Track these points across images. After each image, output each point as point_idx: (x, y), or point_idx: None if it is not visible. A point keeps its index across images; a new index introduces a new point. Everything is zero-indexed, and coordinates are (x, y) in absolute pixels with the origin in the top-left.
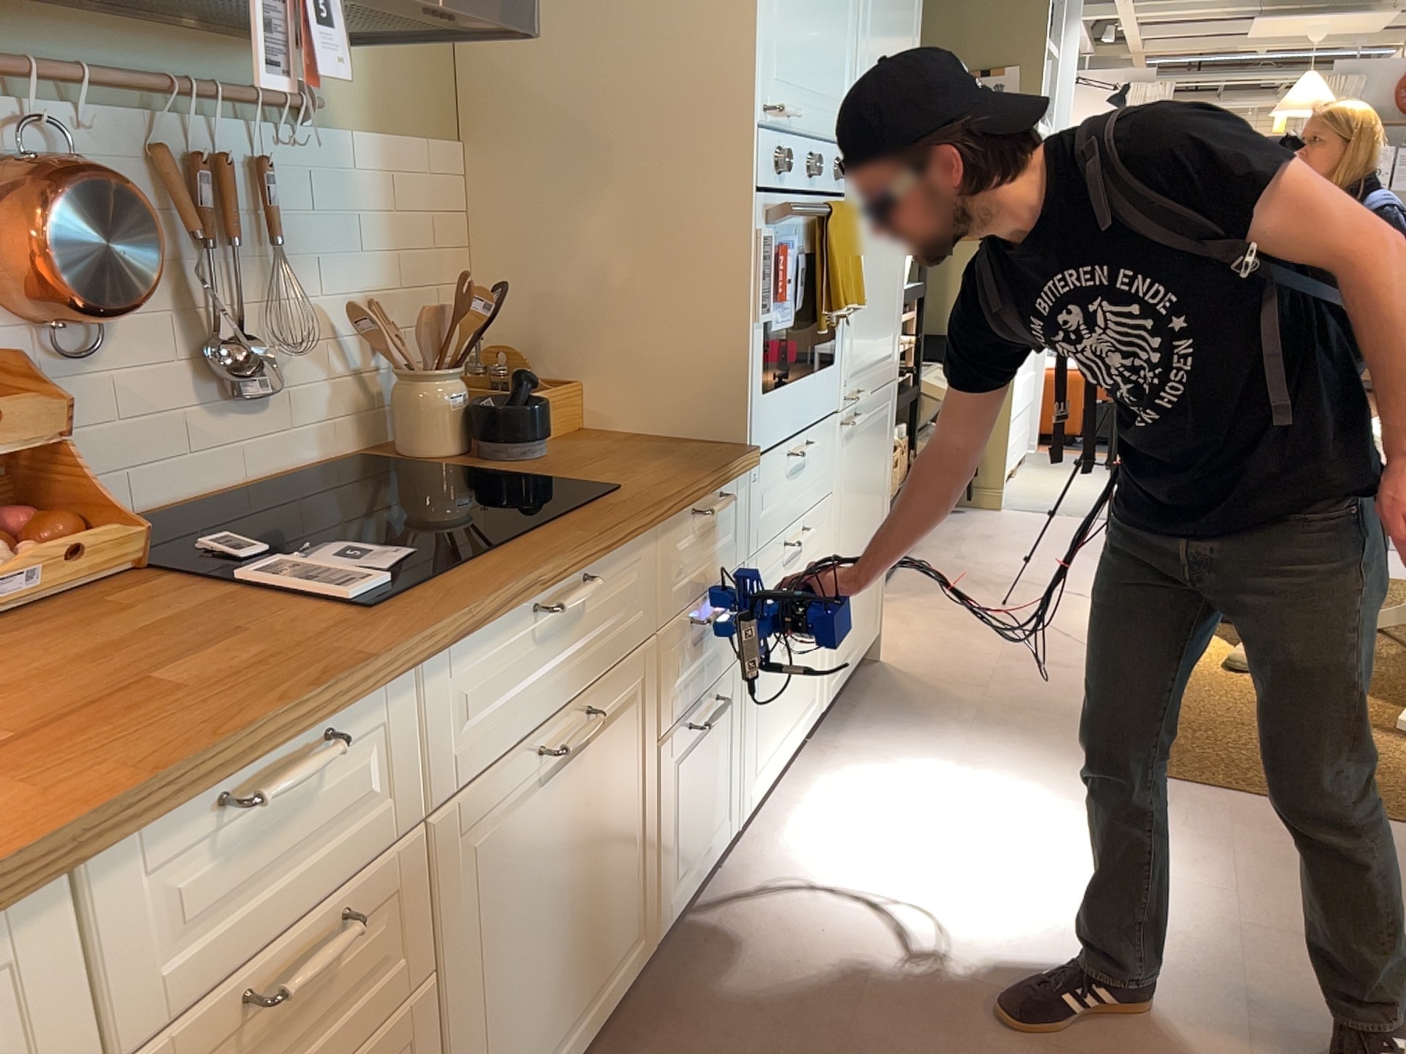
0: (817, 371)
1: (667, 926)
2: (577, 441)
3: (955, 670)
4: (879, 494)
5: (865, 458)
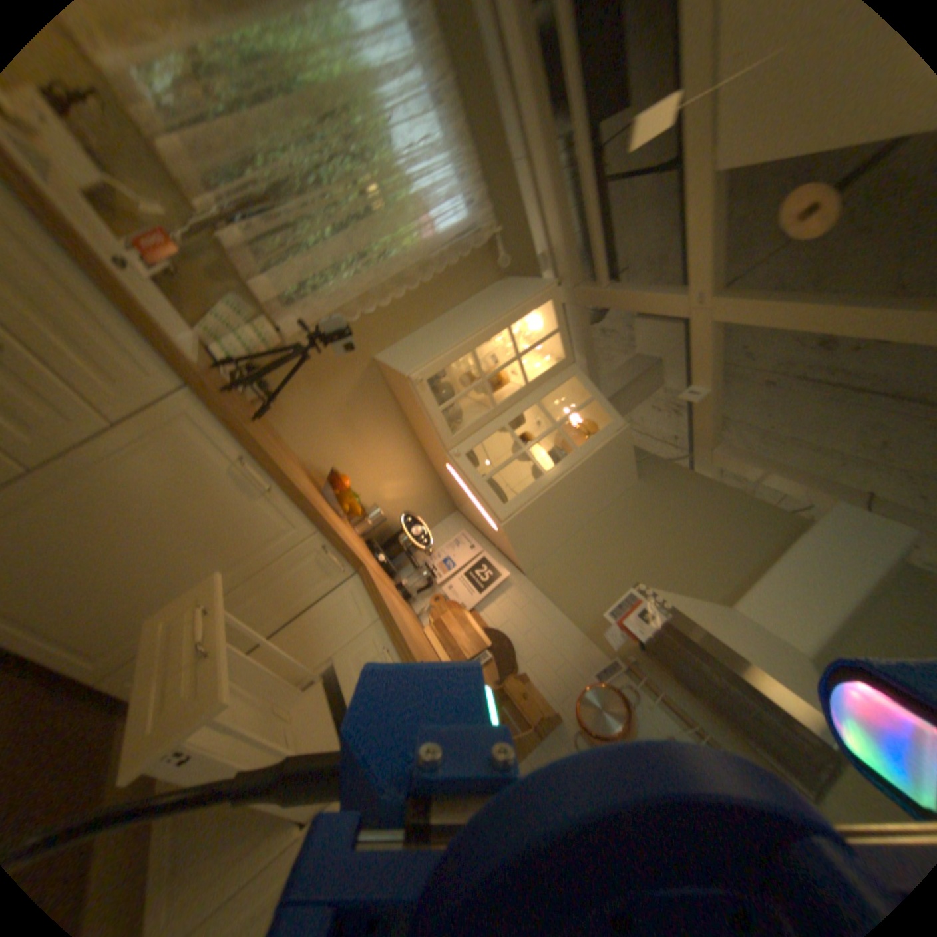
0: None
1: None
2: None
3: None
4: None
5: None
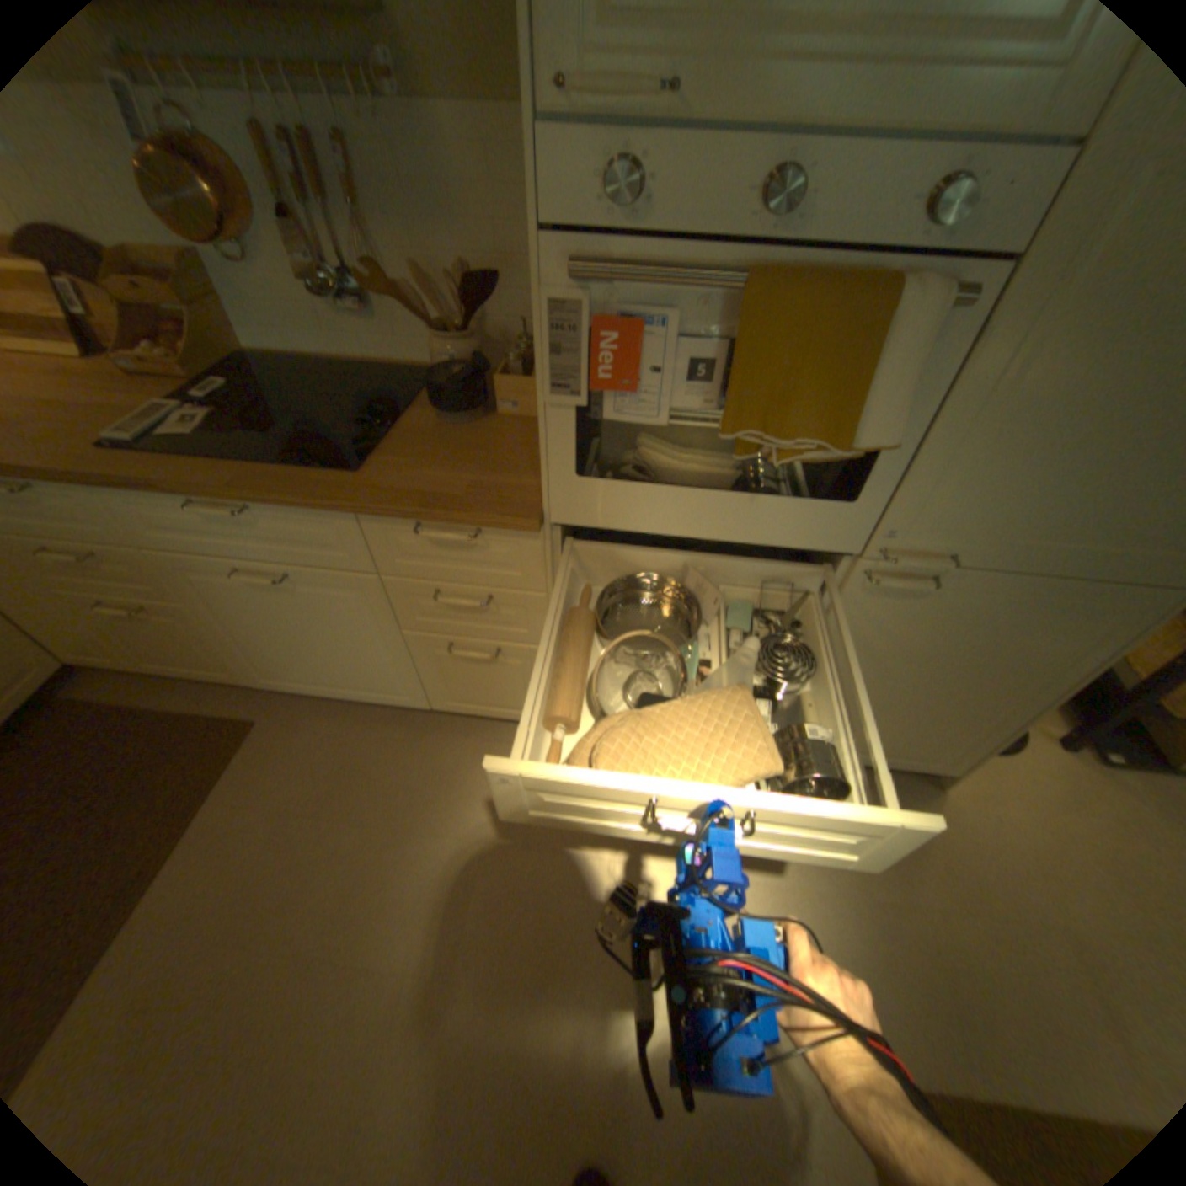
0: (795, 494)
1: (446, 712)
2: (519, 427)
3: (987, 879)
4: (1018, 682)
5: (960, 630)
